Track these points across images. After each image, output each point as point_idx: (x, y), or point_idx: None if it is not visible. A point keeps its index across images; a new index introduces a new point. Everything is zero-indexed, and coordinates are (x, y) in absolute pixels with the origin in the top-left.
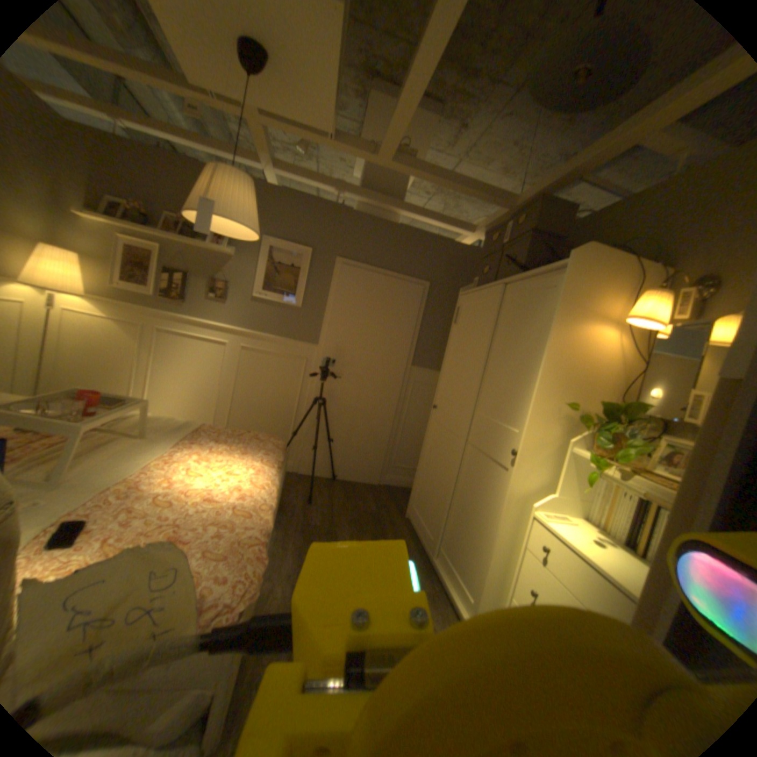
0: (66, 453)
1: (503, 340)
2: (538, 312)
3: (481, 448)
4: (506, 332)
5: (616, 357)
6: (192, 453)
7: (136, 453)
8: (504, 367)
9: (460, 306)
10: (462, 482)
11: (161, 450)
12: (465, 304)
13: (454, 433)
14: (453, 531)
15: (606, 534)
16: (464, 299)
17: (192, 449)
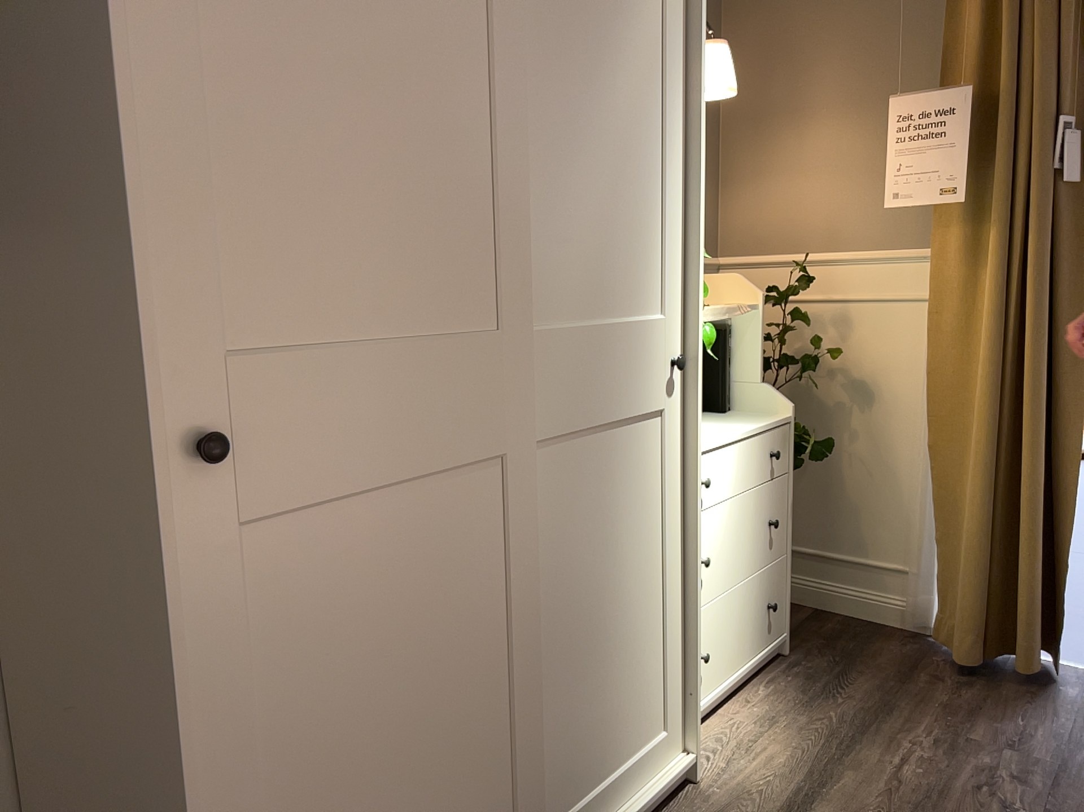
0: None
1: (557, 47)
2: None
3: (587, 422)
4: (557, 16)
5: None
6: None
7: None
8: (585, 147)
9: None
10: (546, 575)
11: None
12: None
13: (473, 458)
14: (566, 723)
15: None
16: None
17: None
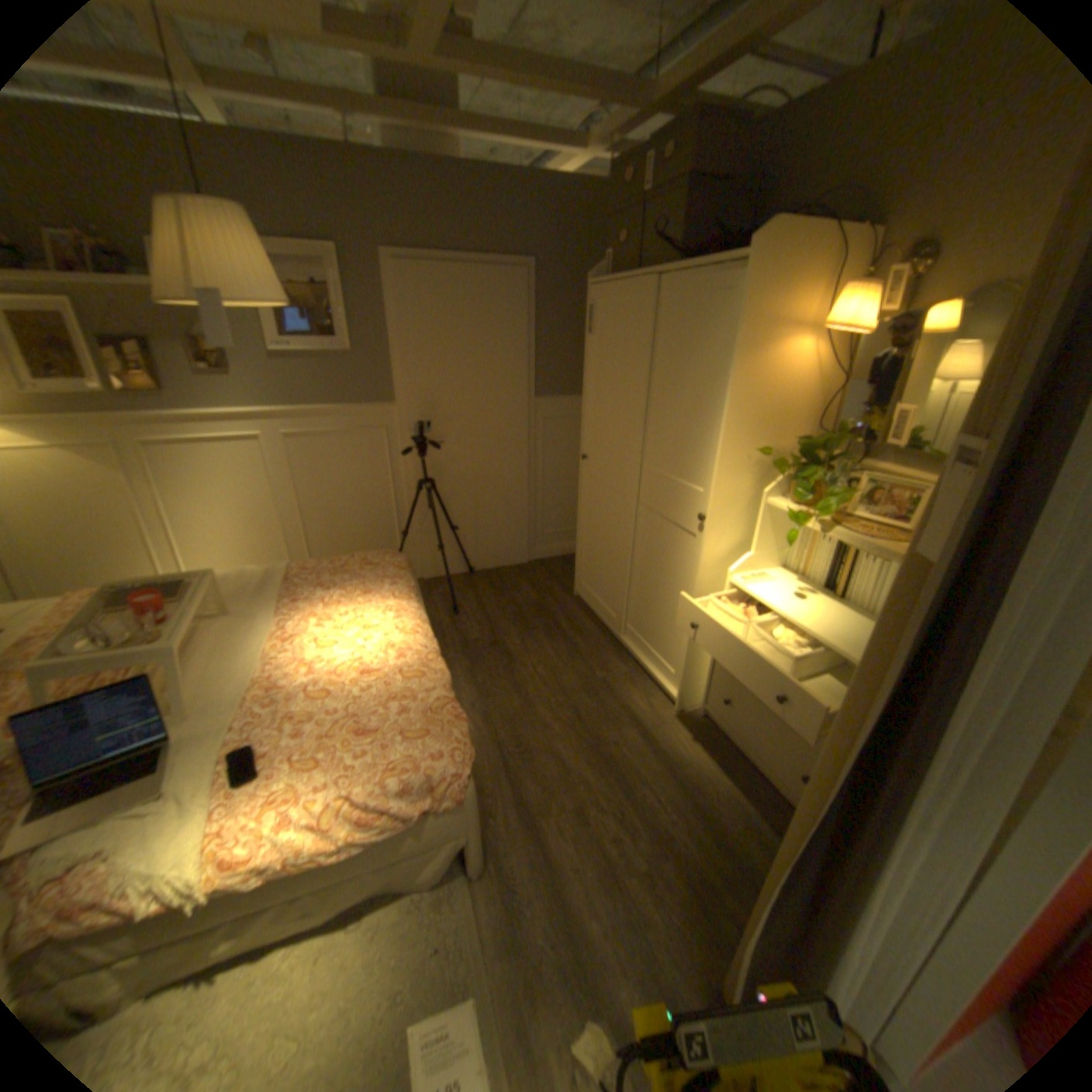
0: (172, 681)
1: (668, 364)
2: (713, 325)
3: (658, 511)
4: (669, 351)
5: (812, 371)
6: (306, 617)
7: (238, 640)
8: (674, 403)
9: (593, 303)
10: (640, 550)
11: (265, 626)
12: (600, 300)
13: (619, 493)
14: (640, 605)
15: (805, 580)
16: (597, 292)
17: (303, 611)
